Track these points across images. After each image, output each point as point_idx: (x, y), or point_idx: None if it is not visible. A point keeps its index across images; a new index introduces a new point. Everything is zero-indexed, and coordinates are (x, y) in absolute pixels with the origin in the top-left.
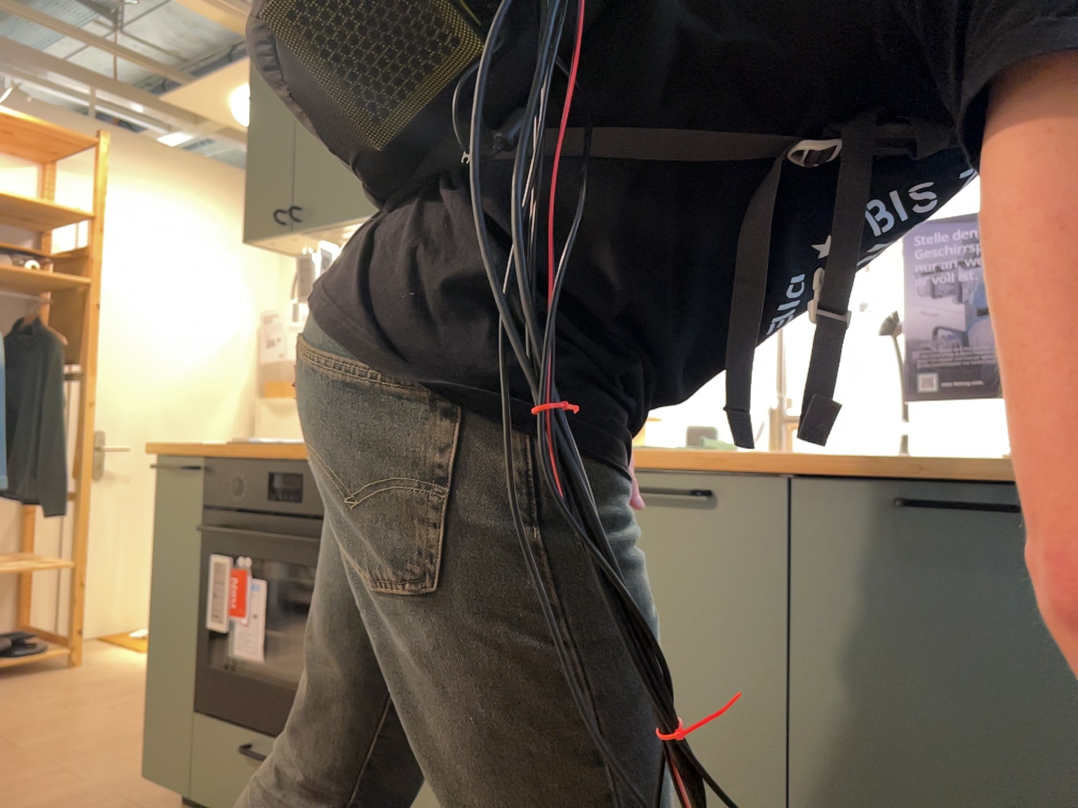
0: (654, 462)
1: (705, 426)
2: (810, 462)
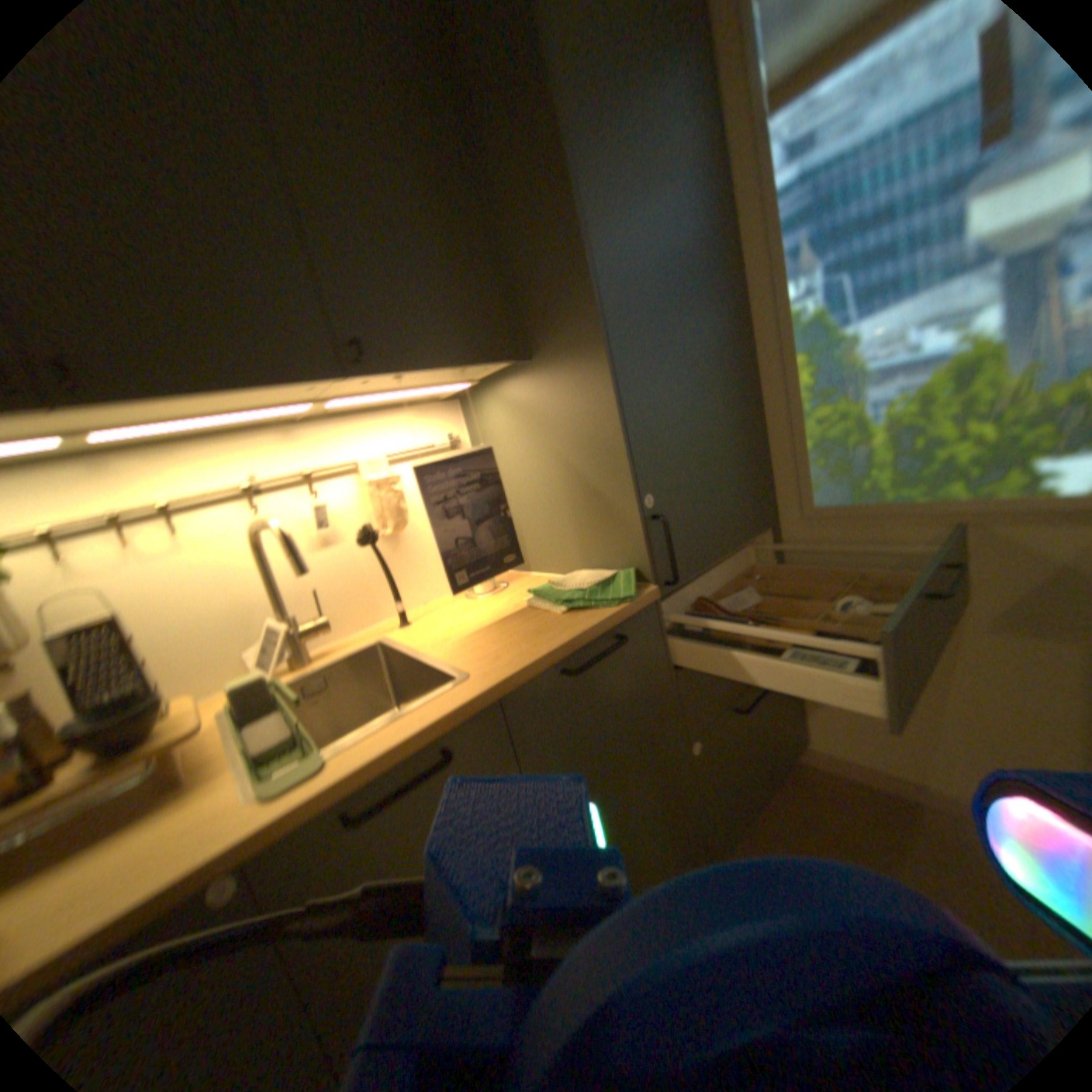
0: (368, 759)
1: (238, 677)
2: (510, 679)
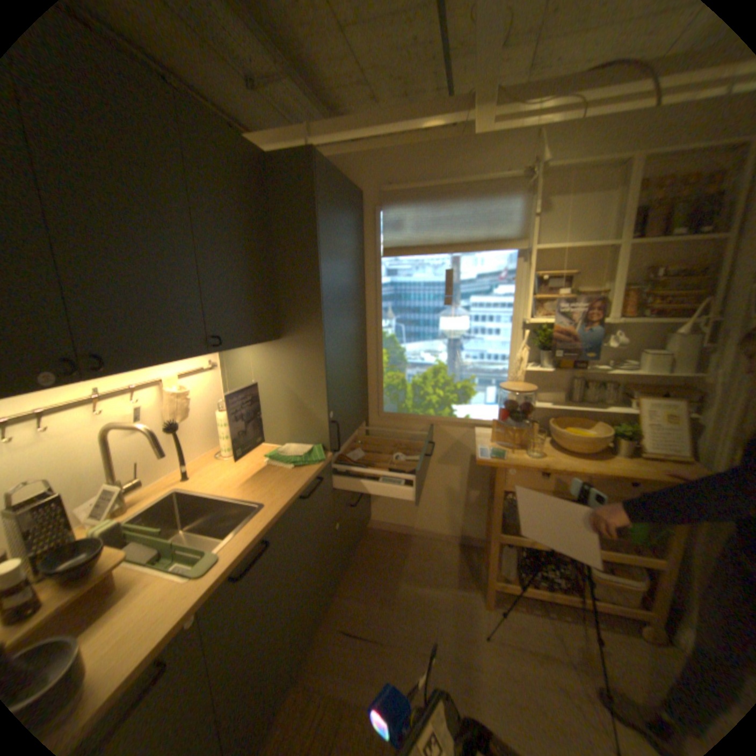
0: (238, 553)
1: (101, 528)
2: (288, 506)
